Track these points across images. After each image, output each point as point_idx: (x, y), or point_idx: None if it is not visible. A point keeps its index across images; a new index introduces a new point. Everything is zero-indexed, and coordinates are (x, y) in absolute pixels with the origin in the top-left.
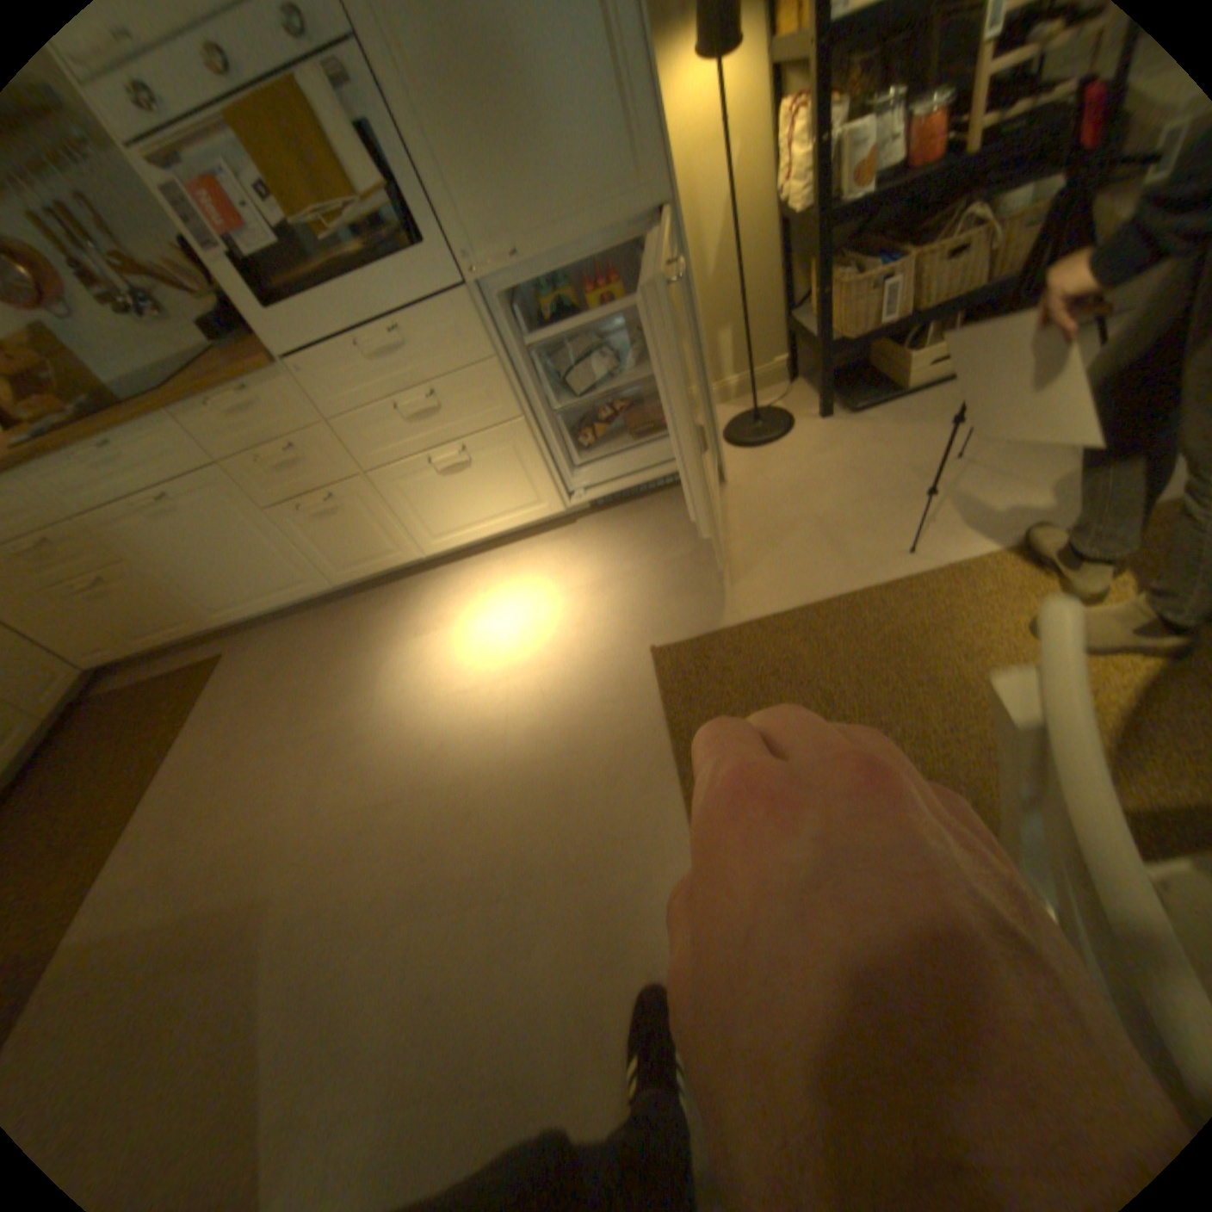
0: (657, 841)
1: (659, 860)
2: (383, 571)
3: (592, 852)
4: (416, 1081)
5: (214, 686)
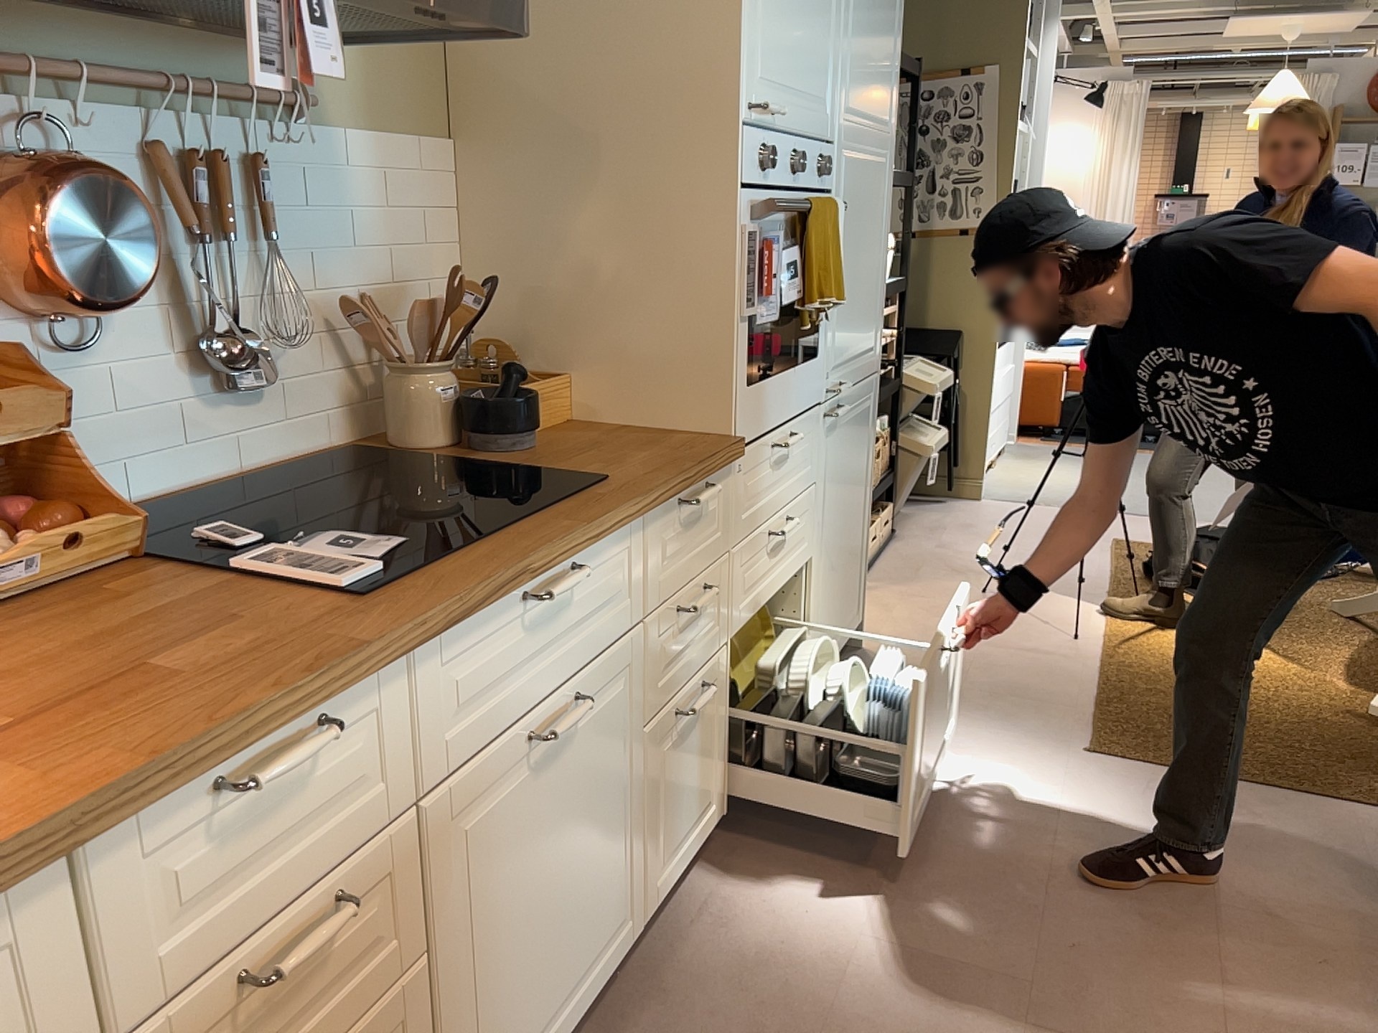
0: (1329, 817)
1: (1348, 821)
2: (688, 861)
3: (1334, 851)
4: None
5: None
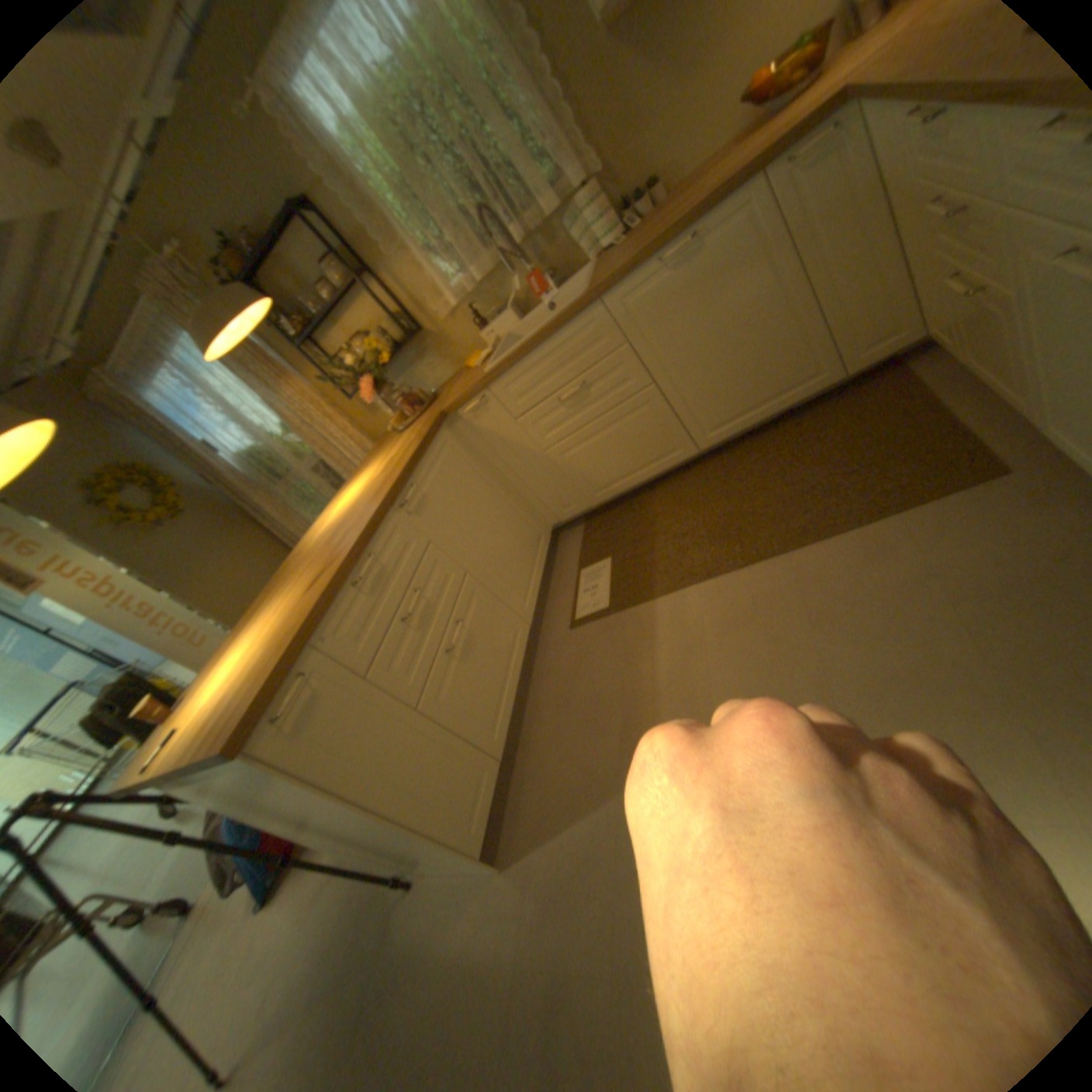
0: None
1: None
2: None
3: None
4: (519, 999)
5: (939, 508)
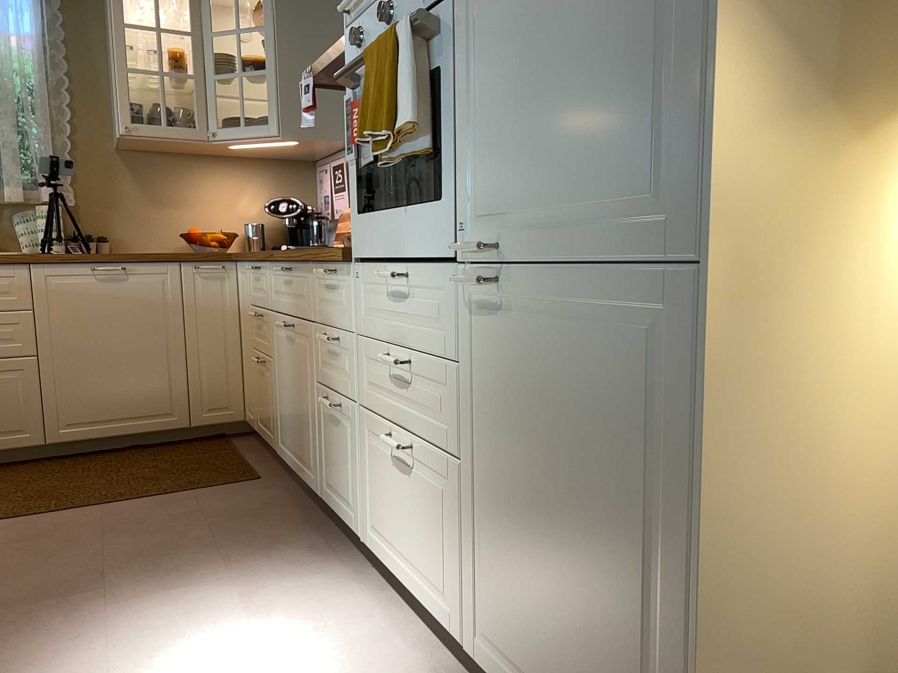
0: None
1: None
2: (343, 521)
3: None
4: None
5: (216, 490)
